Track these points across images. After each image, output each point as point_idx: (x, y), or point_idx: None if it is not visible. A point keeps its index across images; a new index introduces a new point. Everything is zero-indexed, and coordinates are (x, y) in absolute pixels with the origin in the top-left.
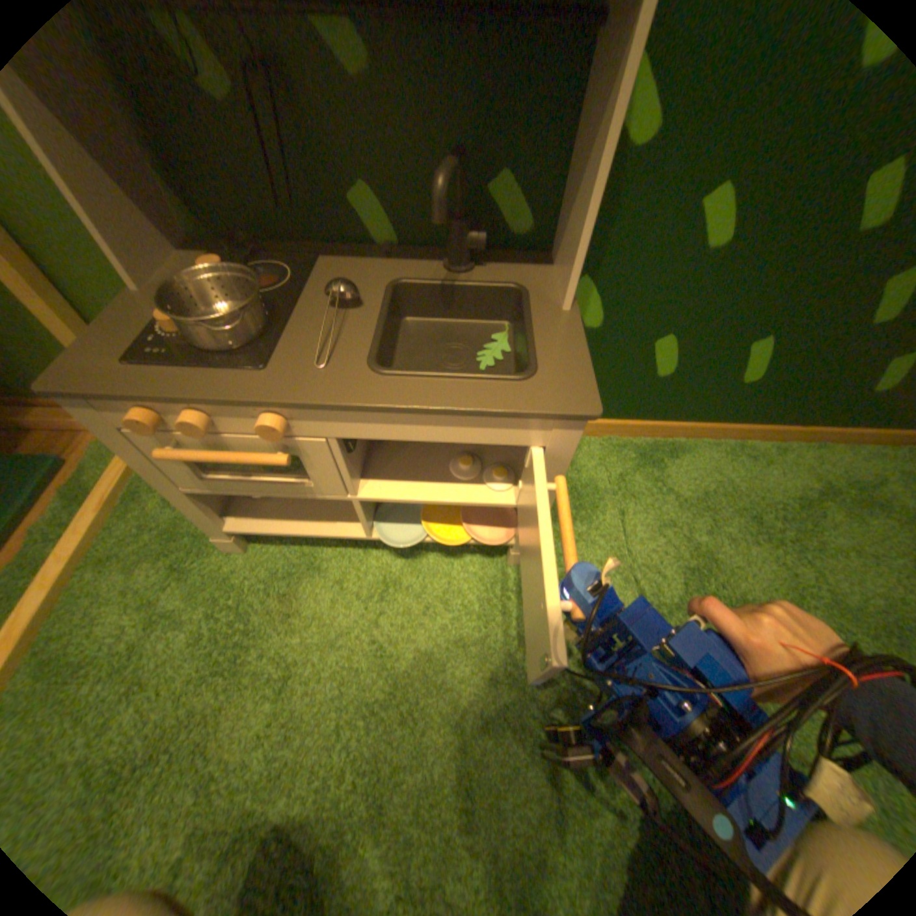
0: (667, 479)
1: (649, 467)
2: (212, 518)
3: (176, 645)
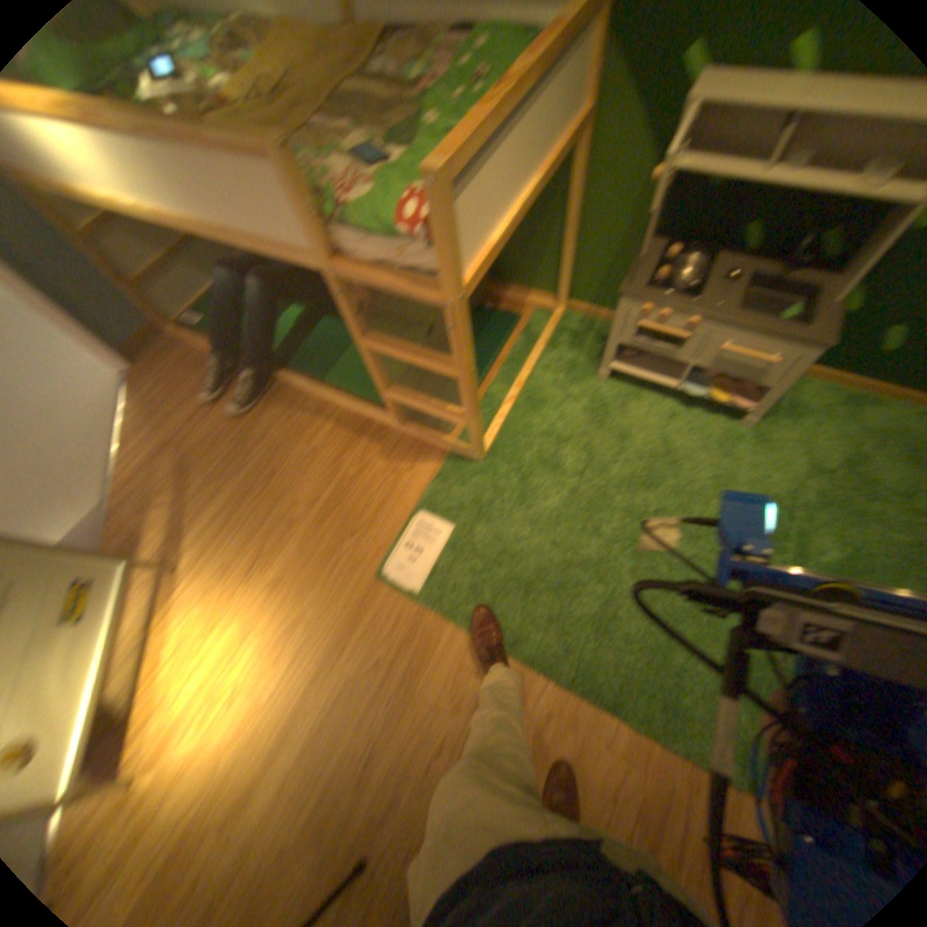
0: (857, 417)
1: (849, 407)
2: (611, 360)
3: (574, 409)
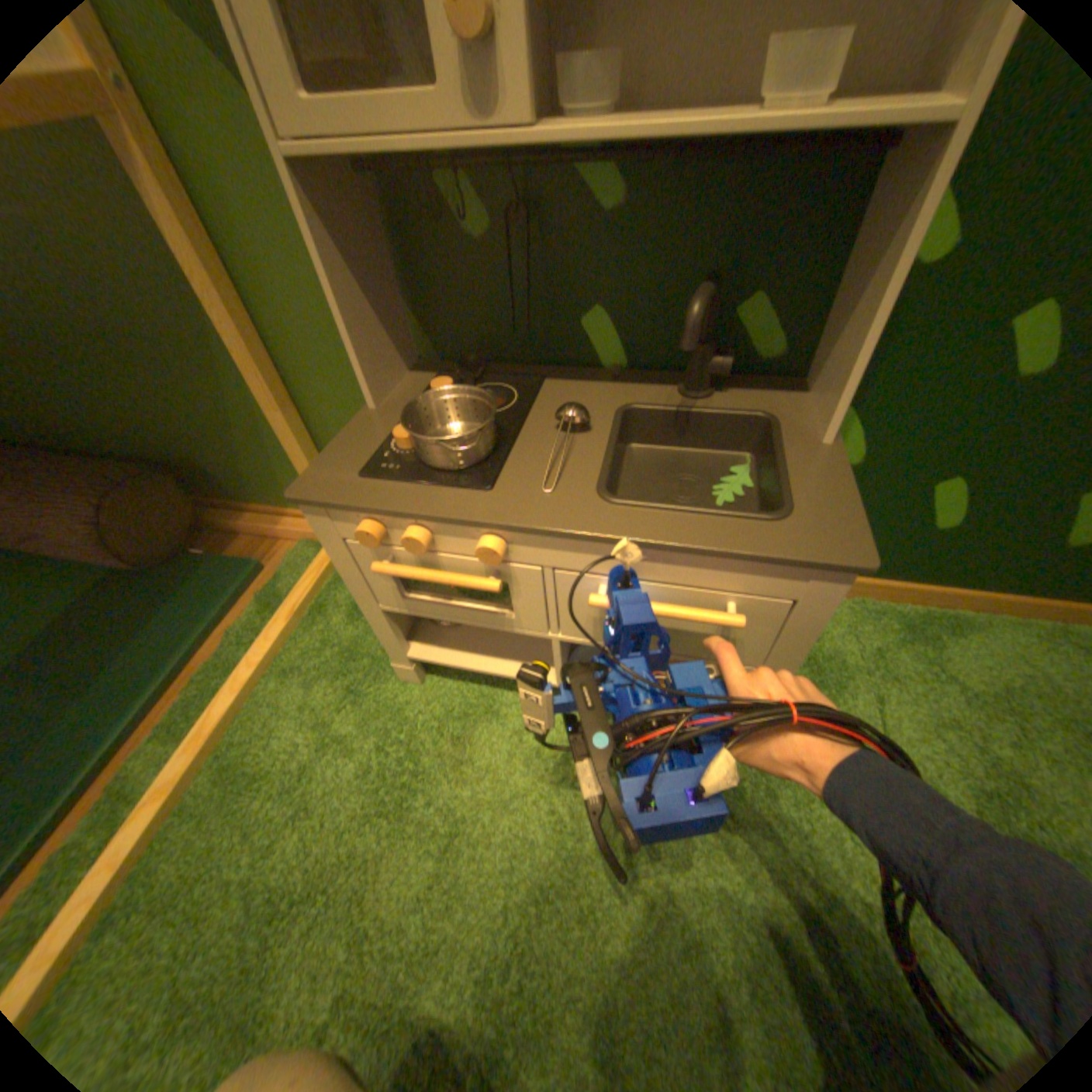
0: (948, 664)
1: (921, 644)
2: (400, 641)
3: (345, 775)
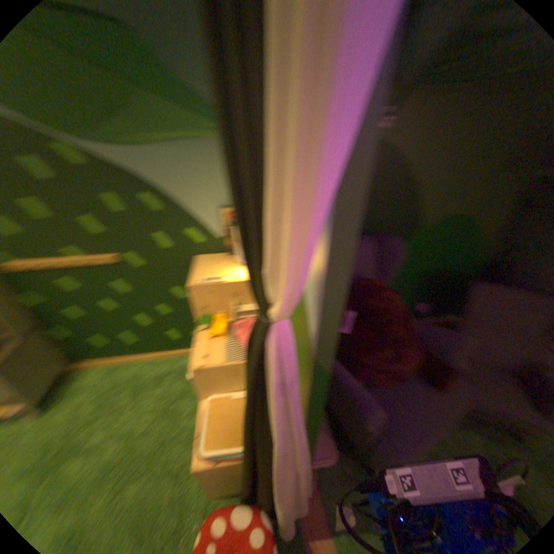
0: (112, 381)
1: (108, 378)
2: None
3: None
